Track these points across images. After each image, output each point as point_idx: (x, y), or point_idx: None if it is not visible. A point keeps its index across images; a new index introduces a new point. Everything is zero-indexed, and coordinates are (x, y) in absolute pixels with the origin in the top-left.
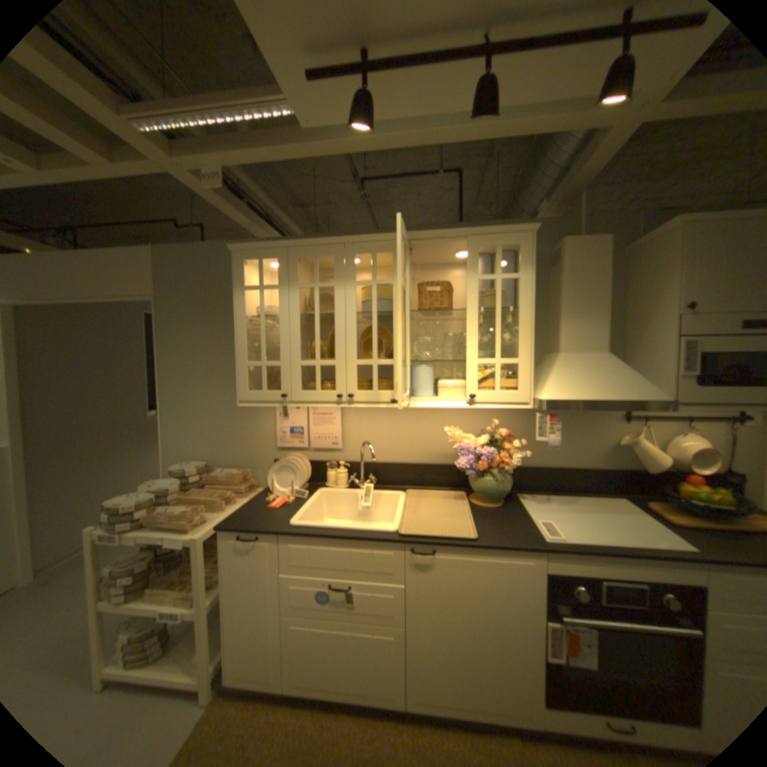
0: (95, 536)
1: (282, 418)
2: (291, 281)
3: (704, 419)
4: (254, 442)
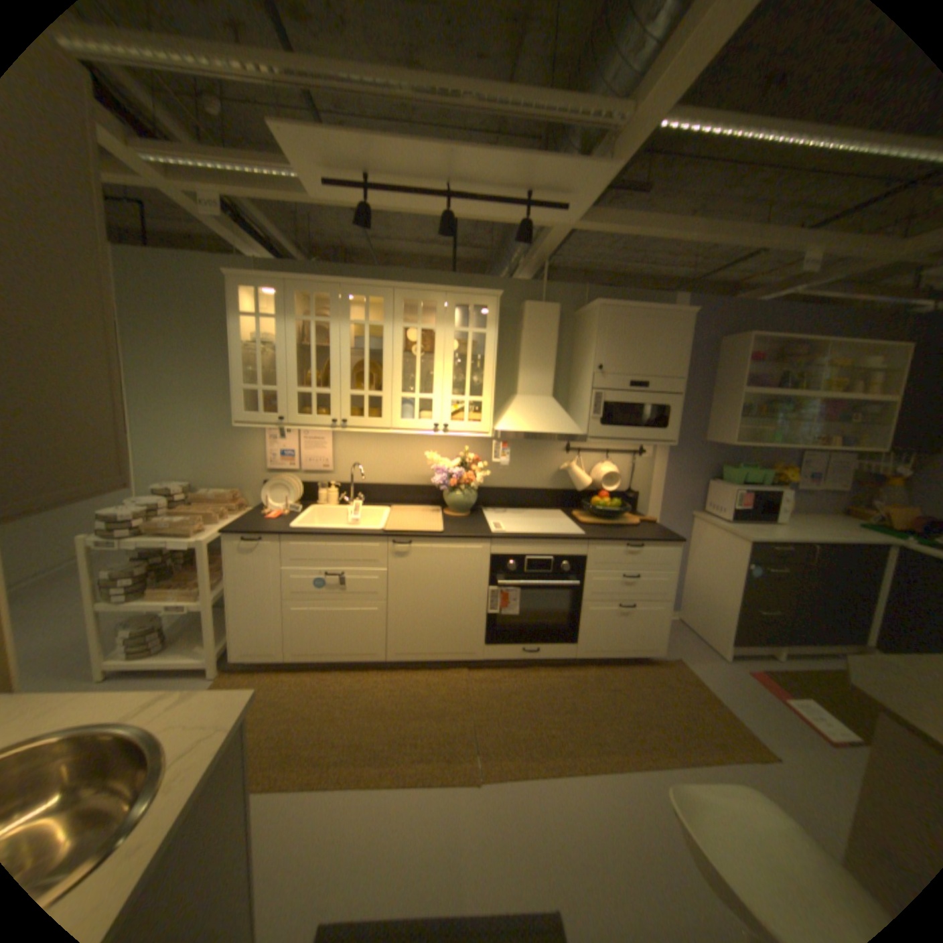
0: (90, 544)
1: (272, 442)
2: (288, 313)
3: (616, 451)
4: (242, 465)
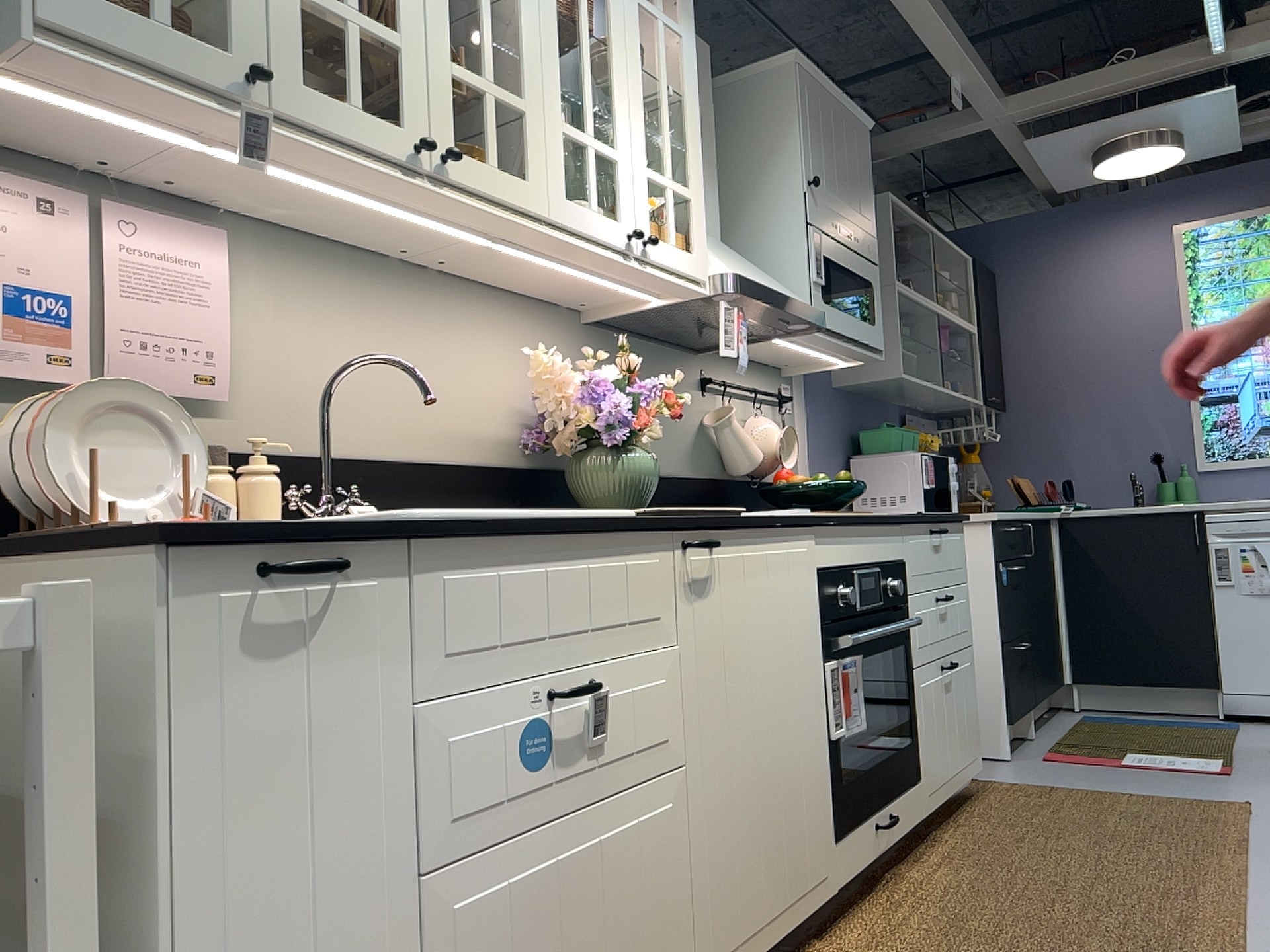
0: None
1: None
2: None
3: (764, 394)
4: None
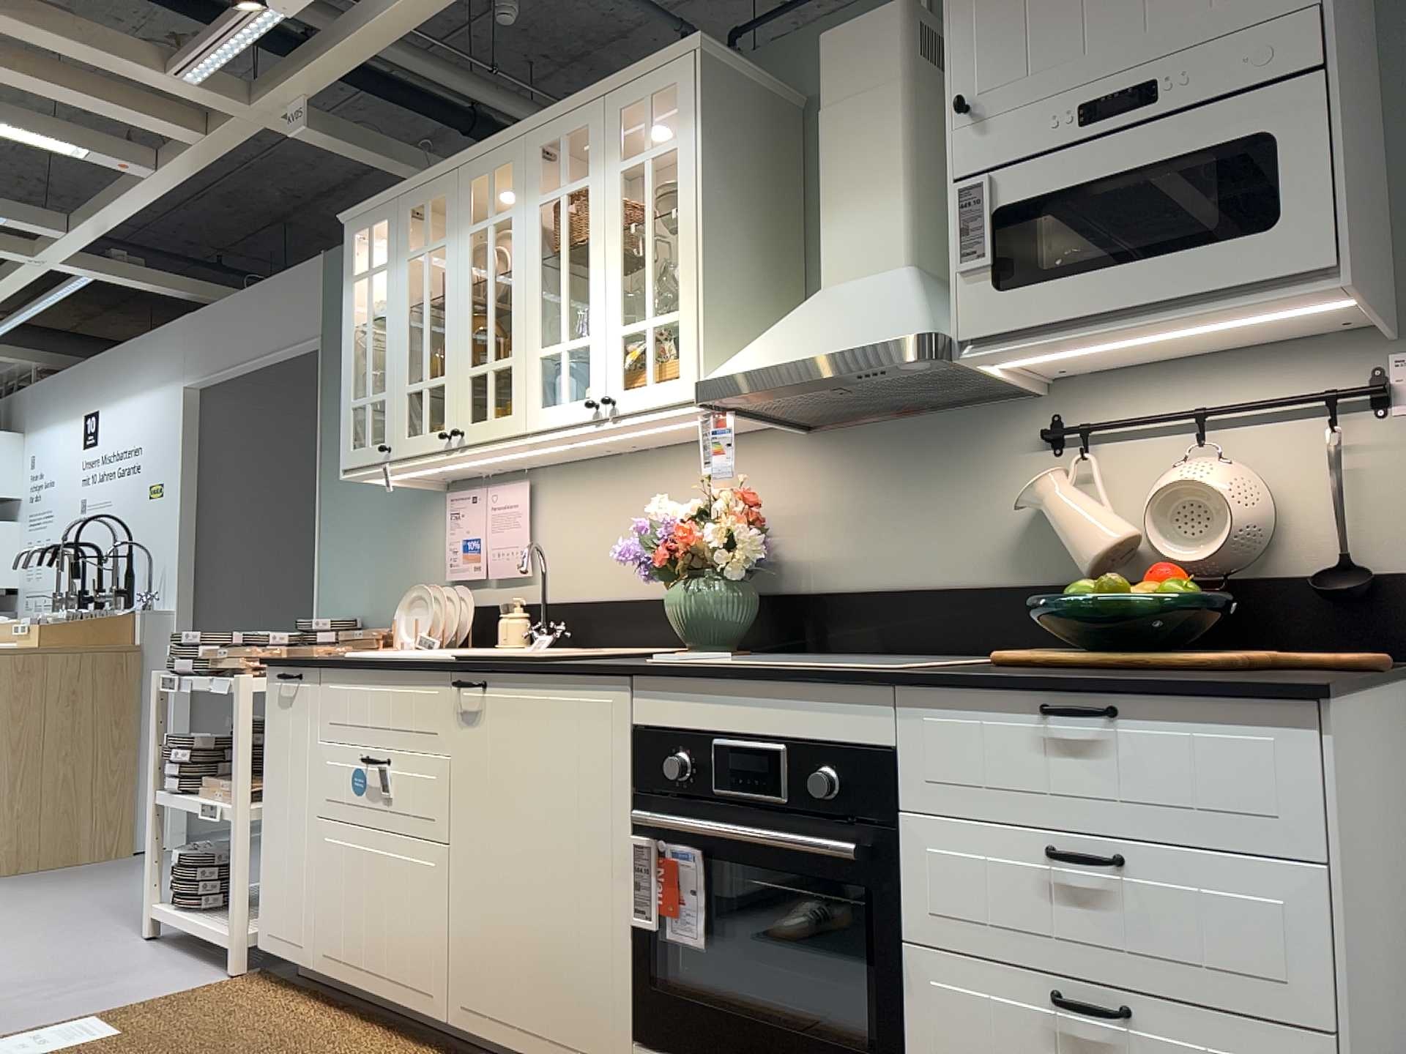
0: (163, 681)
1: (451, 524)
2: (400, 252)
3: (1243, 410)
4: (420, 577)
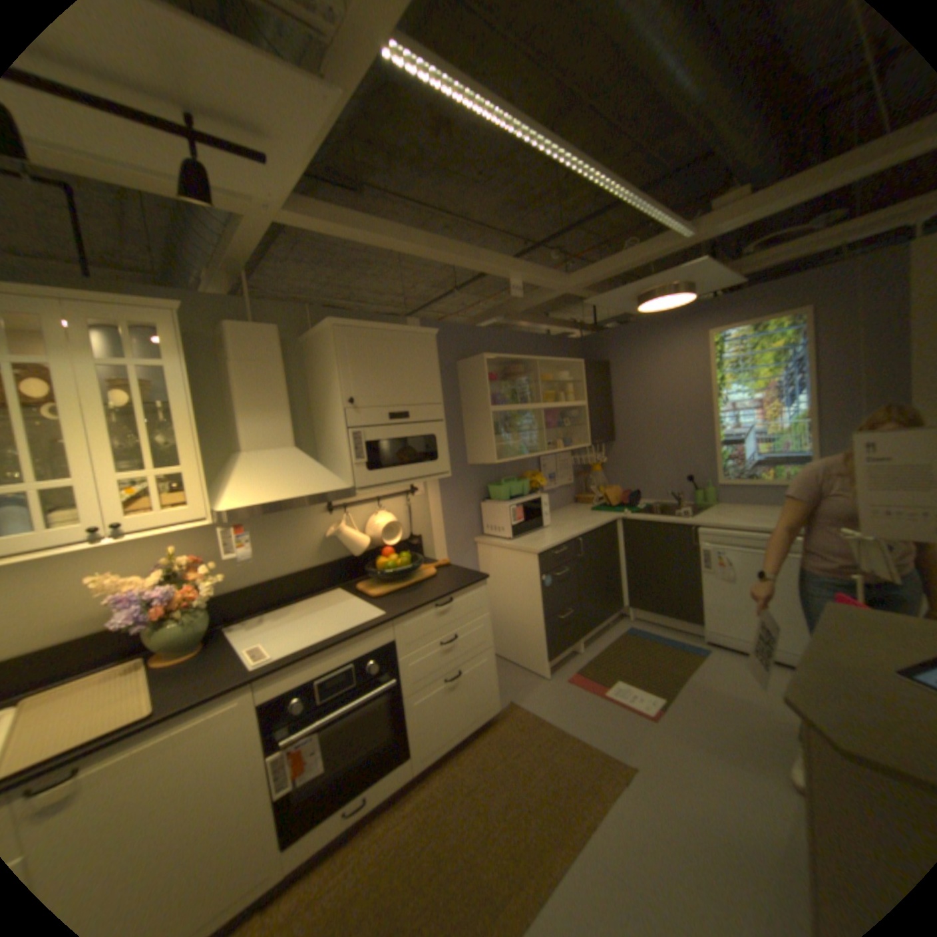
0: None
1: None
2: None
3: (389, 496)
4: None
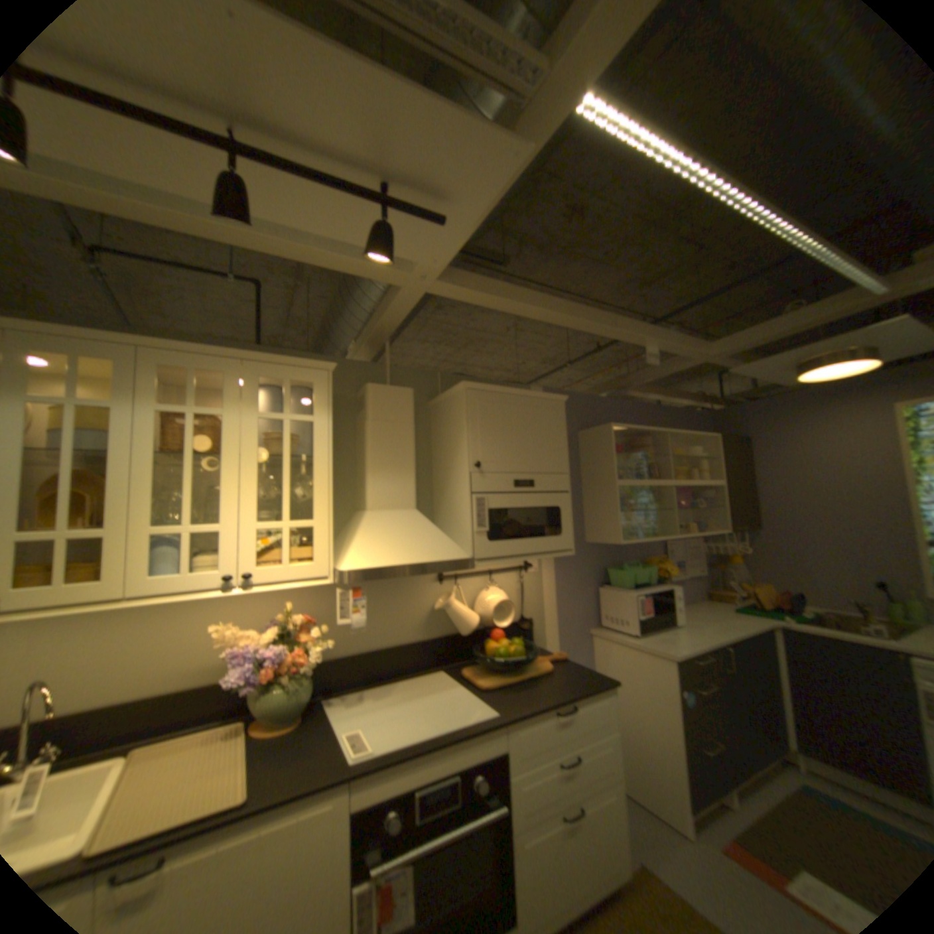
0: None
1: None
2: None
3: (501, 571)
4: None
